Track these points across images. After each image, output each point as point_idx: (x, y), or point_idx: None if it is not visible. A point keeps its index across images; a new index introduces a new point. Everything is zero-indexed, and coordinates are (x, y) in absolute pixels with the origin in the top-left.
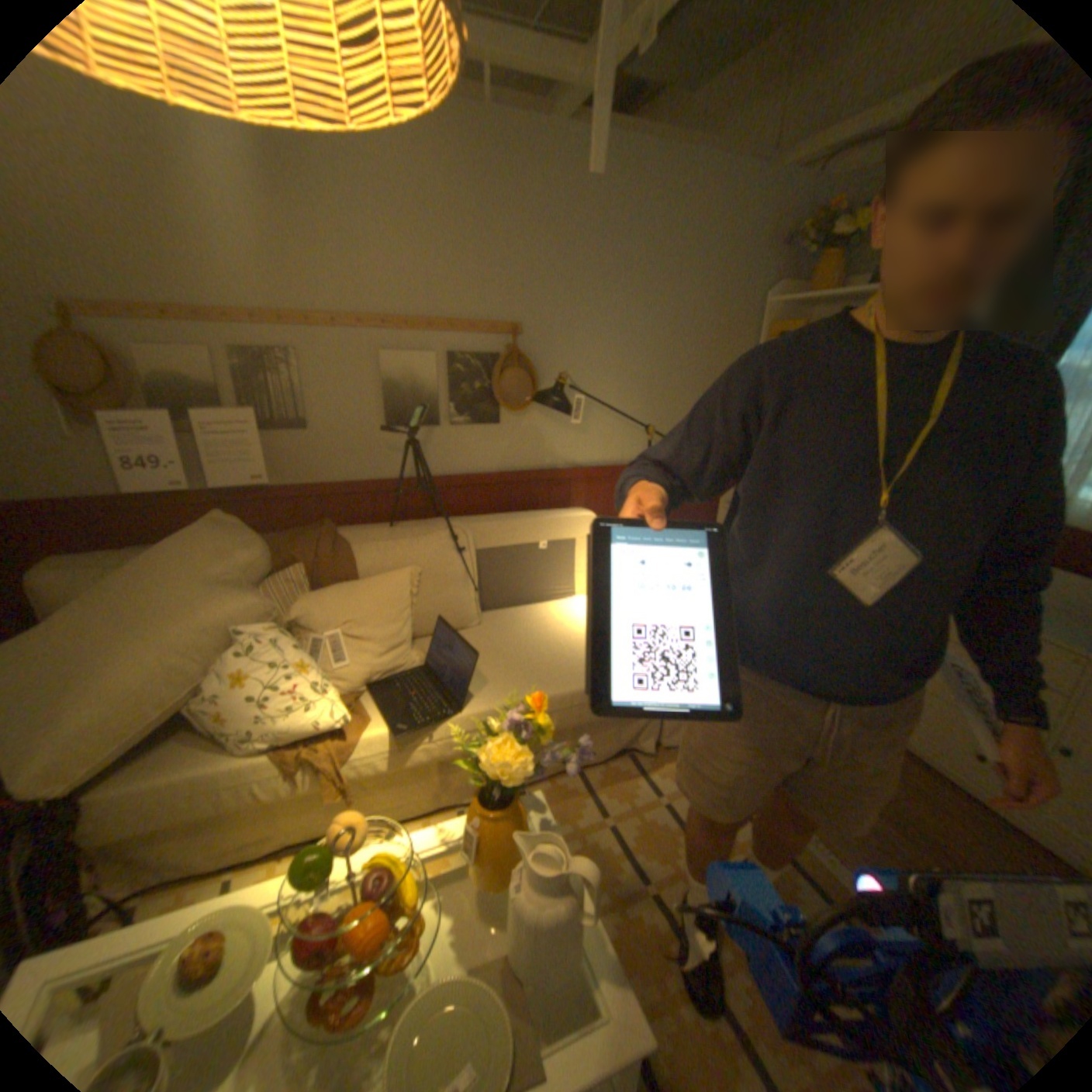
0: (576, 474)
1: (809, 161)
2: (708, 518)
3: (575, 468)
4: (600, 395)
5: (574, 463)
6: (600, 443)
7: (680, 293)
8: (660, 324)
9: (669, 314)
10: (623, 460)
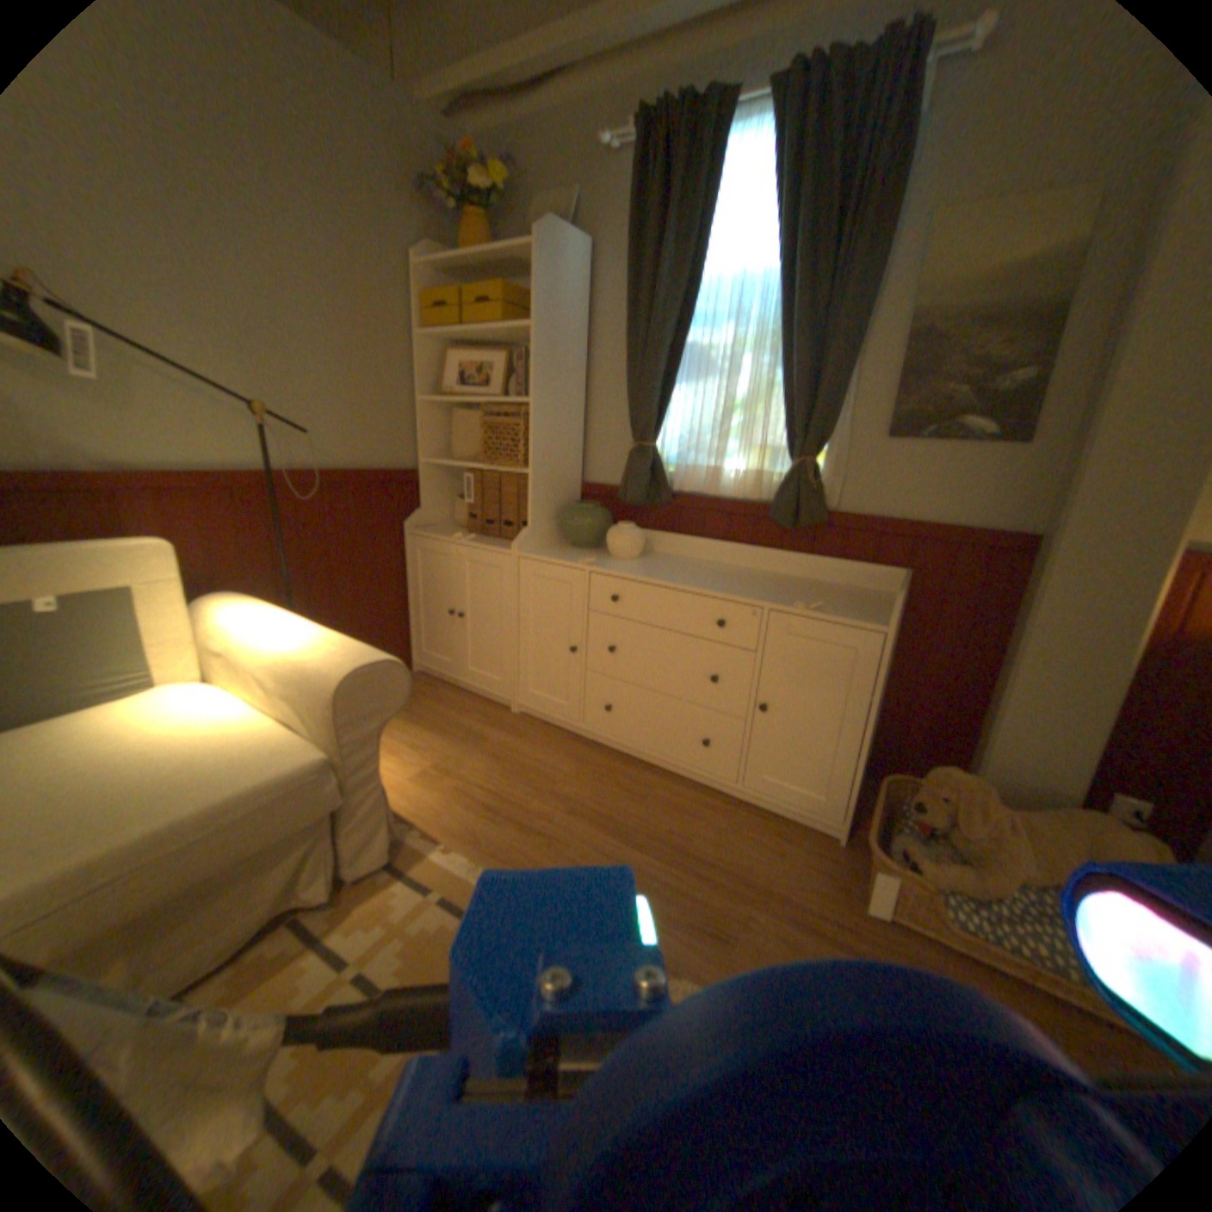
0: (127, 480)
1: (434, 112)
2: (394, 550)
3: (124, 471)
4: (149, 346)
5: (119, 463)
6: (172, 431)
7: (273, 210)
8: (247, 251)
9: (261, 239)
10: (228, 463)
